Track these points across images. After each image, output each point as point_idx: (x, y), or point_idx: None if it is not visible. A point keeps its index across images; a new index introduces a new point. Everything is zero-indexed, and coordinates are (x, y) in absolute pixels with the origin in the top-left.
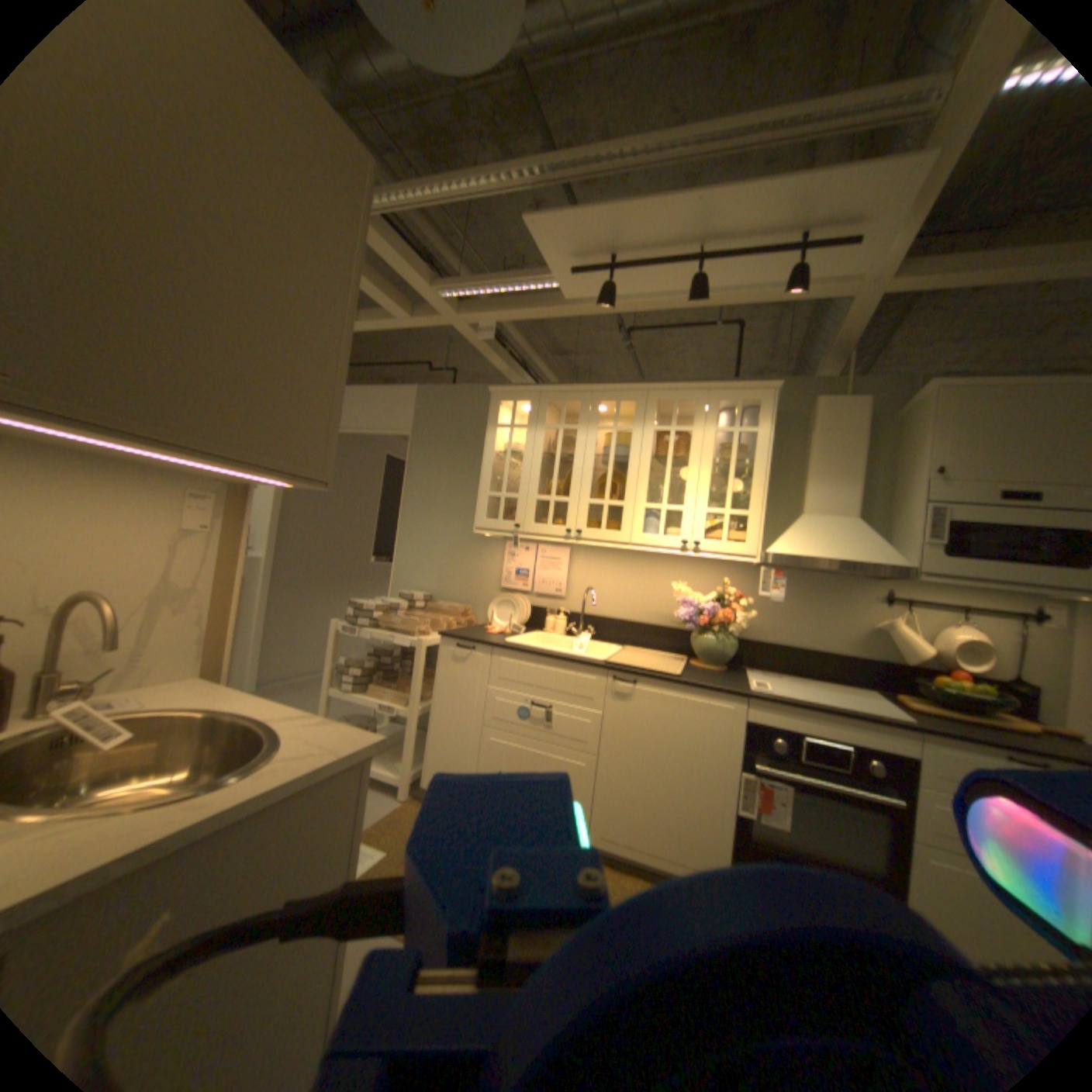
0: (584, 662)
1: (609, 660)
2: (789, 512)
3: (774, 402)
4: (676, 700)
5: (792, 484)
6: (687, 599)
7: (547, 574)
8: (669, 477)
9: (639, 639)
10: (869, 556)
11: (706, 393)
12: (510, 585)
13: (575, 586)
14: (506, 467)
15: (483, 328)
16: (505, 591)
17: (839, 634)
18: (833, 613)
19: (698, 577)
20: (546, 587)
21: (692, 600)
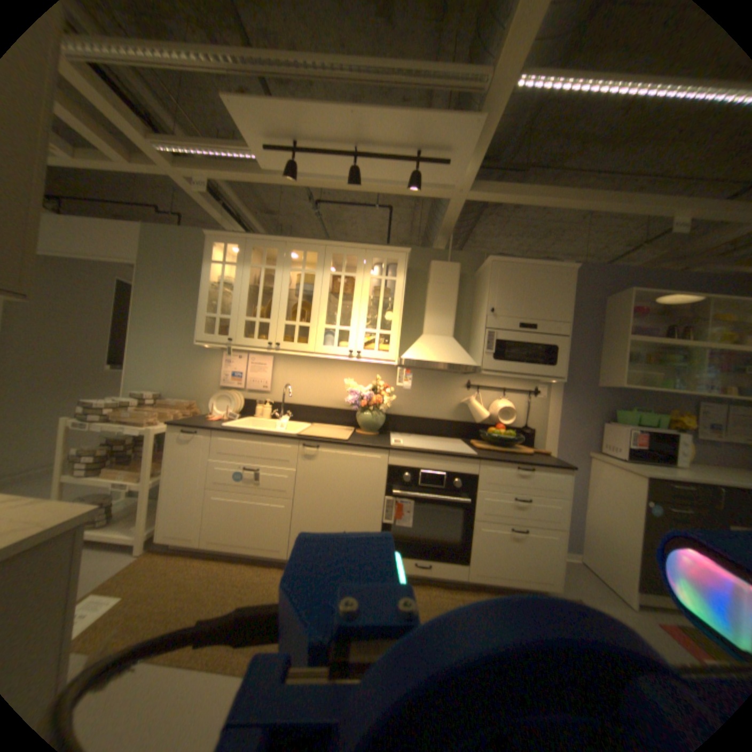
0: (282, 436)
1: (300, 433)
2: (415, 333)
3: (406, 262)
4: (344, 455)
5: (417, 316)
6: (353, 389)
7: (256, 376)
8: (342, 308)
9: (323, 418)
10: (456, 360)
11: (364, 252)
12: (227, 384)
13: (277, 384)
14: (221, 295)
15: (197, 182)
16: (224, 389)
17: (441, 407)
18: (438, 395)
19: (361, 375)
20: (256, 385)
21: (356, 390)
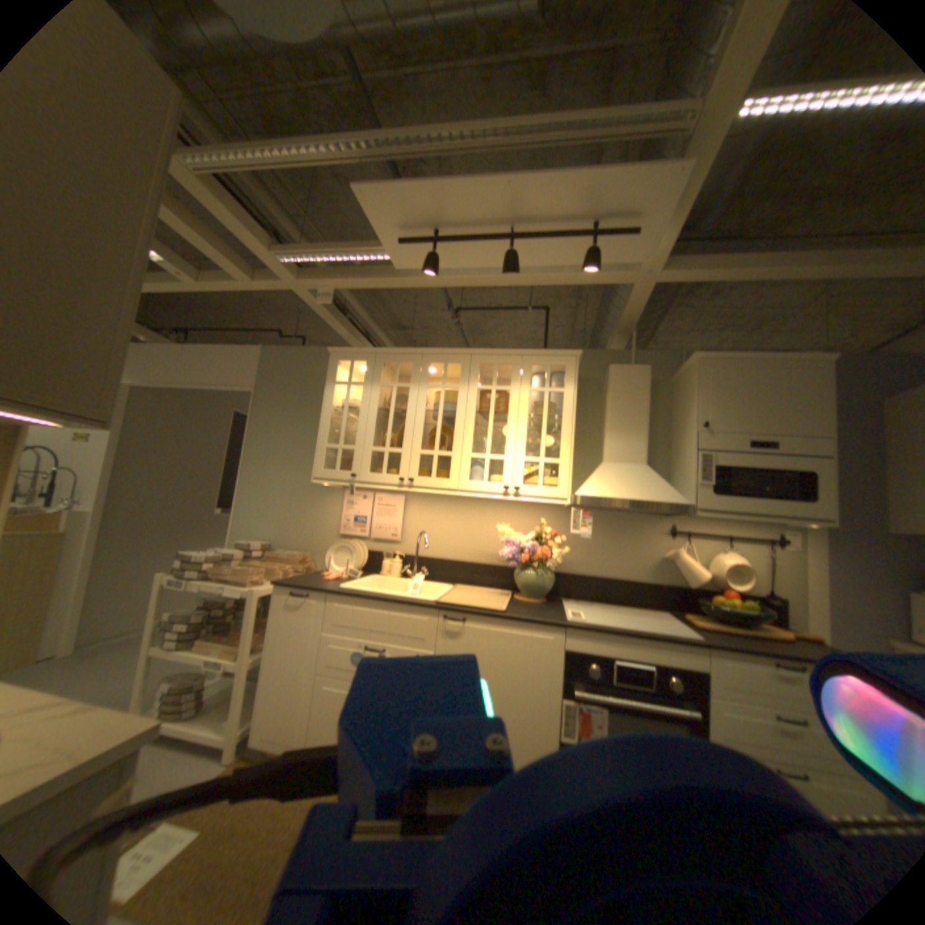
0: (417, 603)
1: (440, 600)
2: (591, 461)
3: (575, 369)
4: (502, 634)
5: (592, 437)
6: (509, 538)
7: (384, 520)
8: (492, 431)
9: (468, 577)
10: (656, 496)
11: (520, 359)
12: (349, 531)
13: (410, 530)
14: (345, 421)
15: (323, 296)
16: (345, 538)
17: (635, 563)
18: (630, 545)
19: (518, 518)
20: (383, 532)
21: (514, 539)
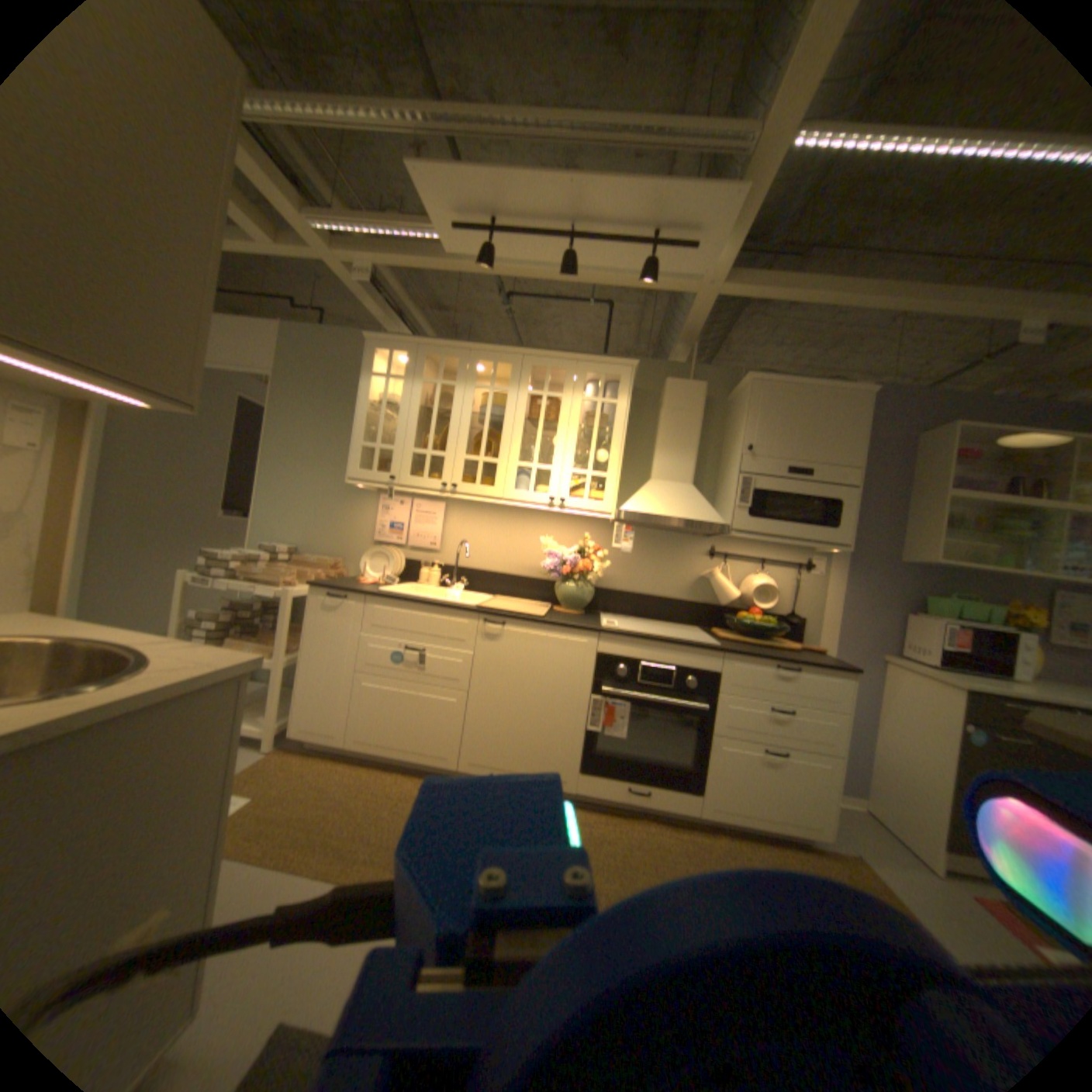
0: (457, 608)
1: (480, 606)
2: (639, 479)
3: (631, 380)
4: (538, 638)
5: (643, 454)
6: (552, 552)
7: (422, 529)
8: (540, 441)
9: (508, 590)
10: (695, 516)
11: (574, 365)
12: (383, 539)
13: (449, 541)
14: (380, 420)
15: (357, 270)
16: (378, 546)
17: (672, 582)
18: (669, 565)
19: (562, 533)
20: (421, 542)
21: (556, 553)
